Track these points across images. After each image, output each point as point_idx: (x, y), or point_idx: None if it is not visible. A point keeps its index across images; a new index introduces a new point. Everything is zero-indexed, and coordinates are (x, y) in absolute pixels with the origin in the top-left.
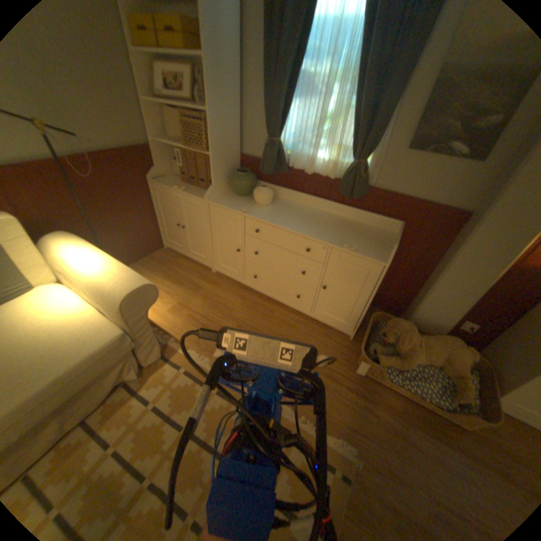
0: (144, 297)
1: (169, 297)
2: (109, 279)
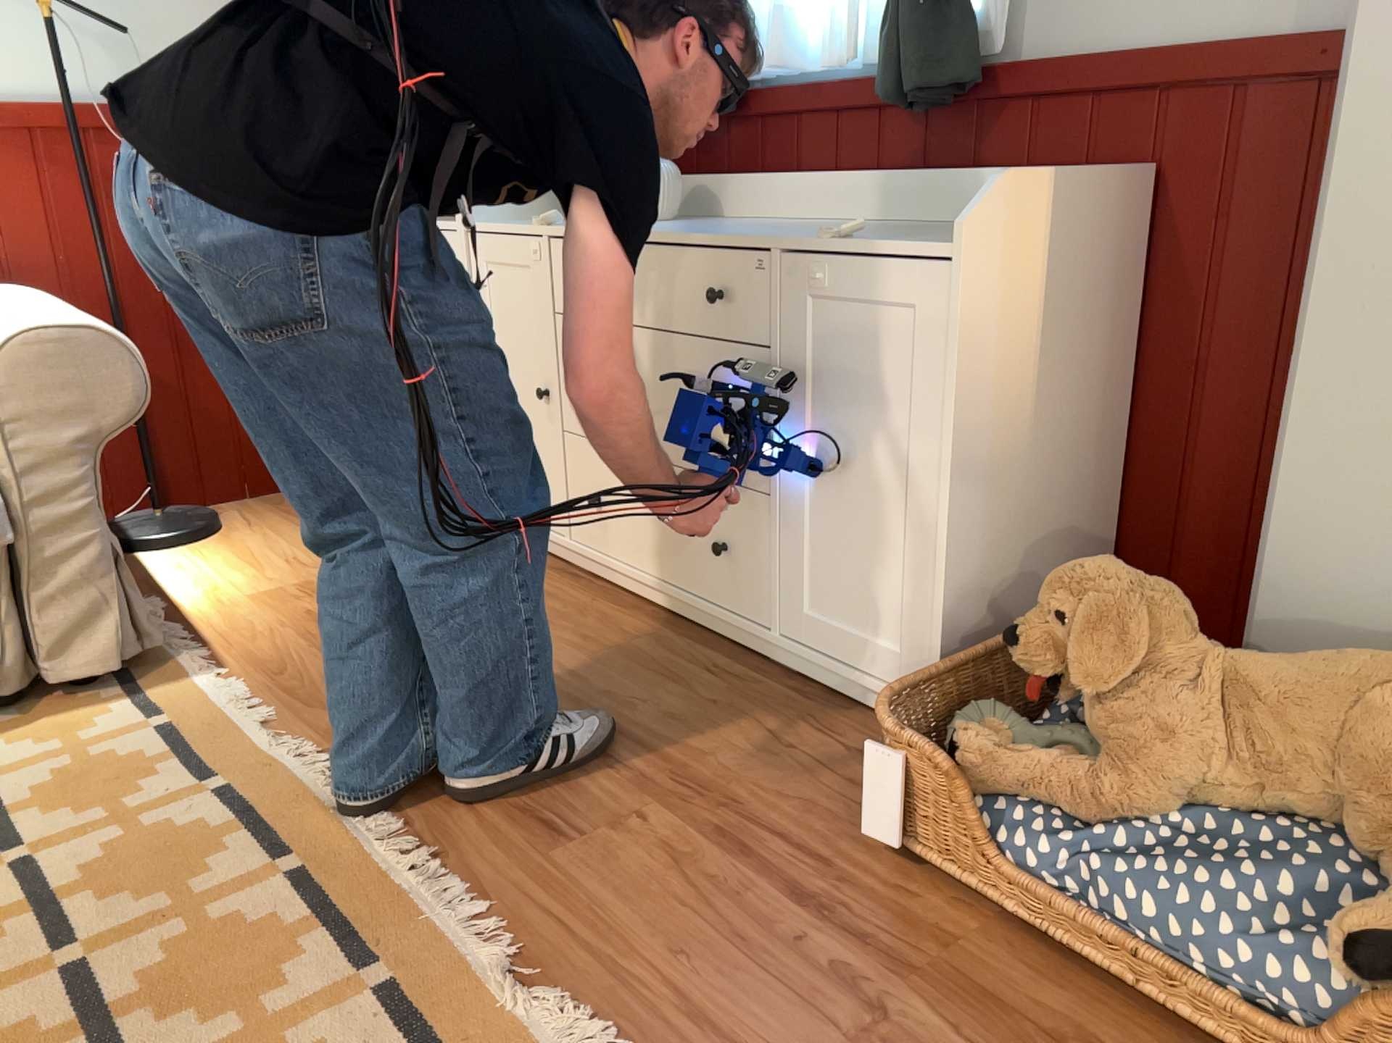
0: (89, 380)
1: (287, 570)
2: (21, 320)
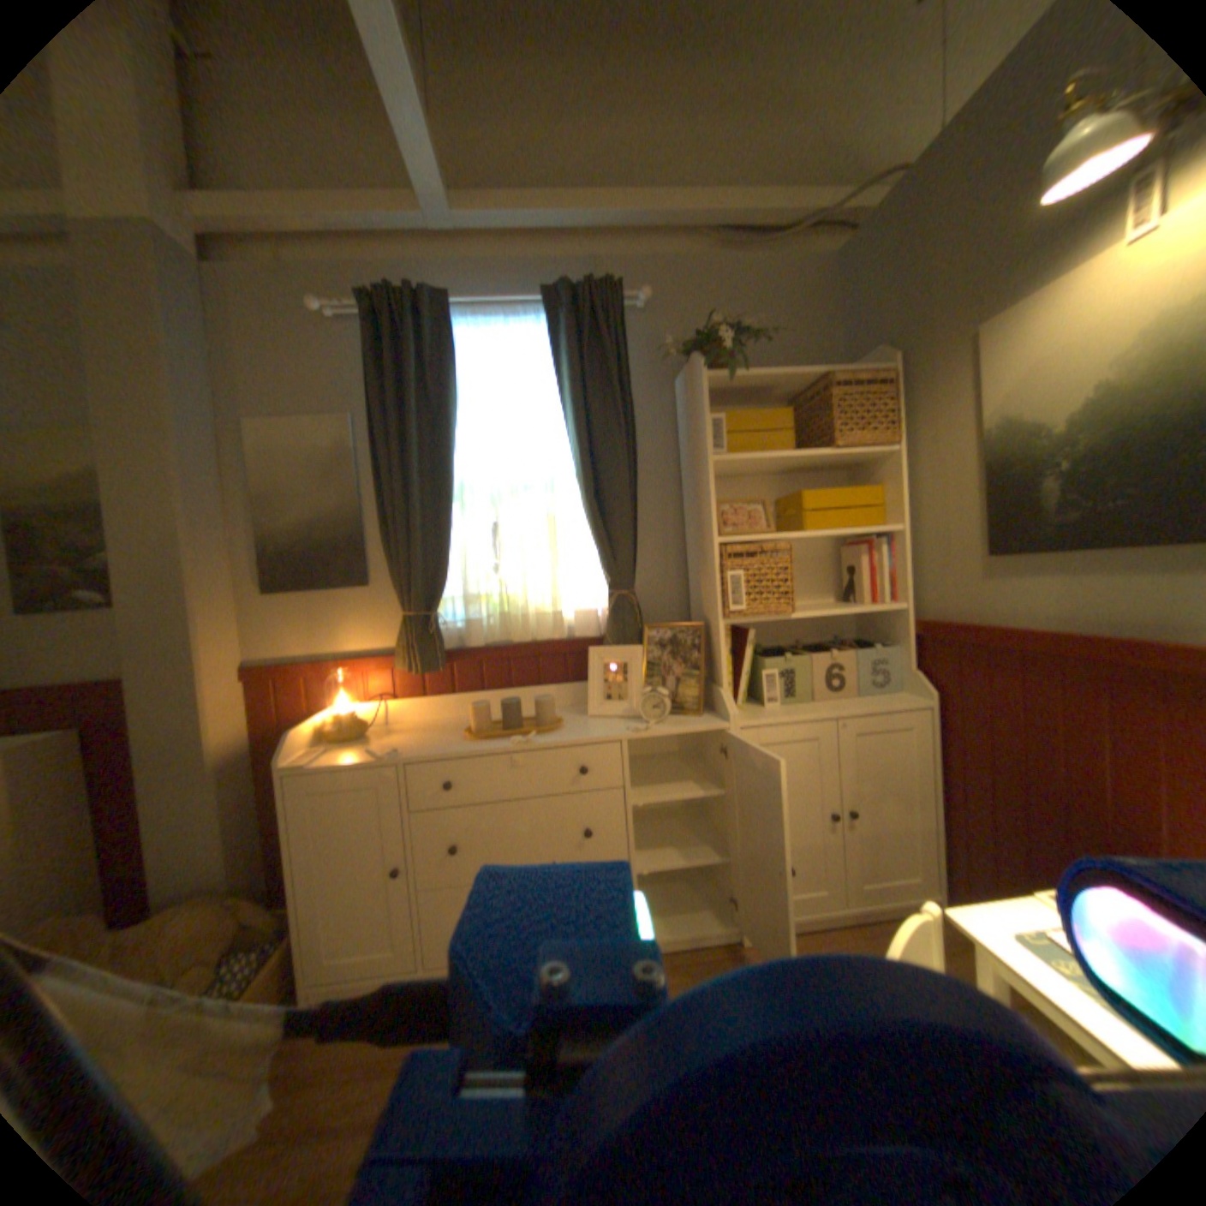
0: None
1: None
2: None
